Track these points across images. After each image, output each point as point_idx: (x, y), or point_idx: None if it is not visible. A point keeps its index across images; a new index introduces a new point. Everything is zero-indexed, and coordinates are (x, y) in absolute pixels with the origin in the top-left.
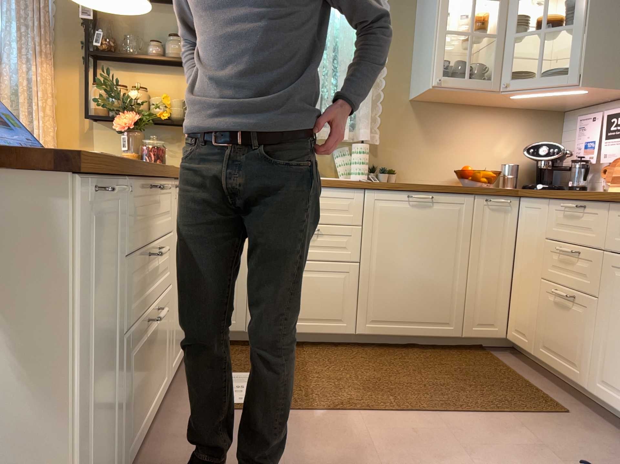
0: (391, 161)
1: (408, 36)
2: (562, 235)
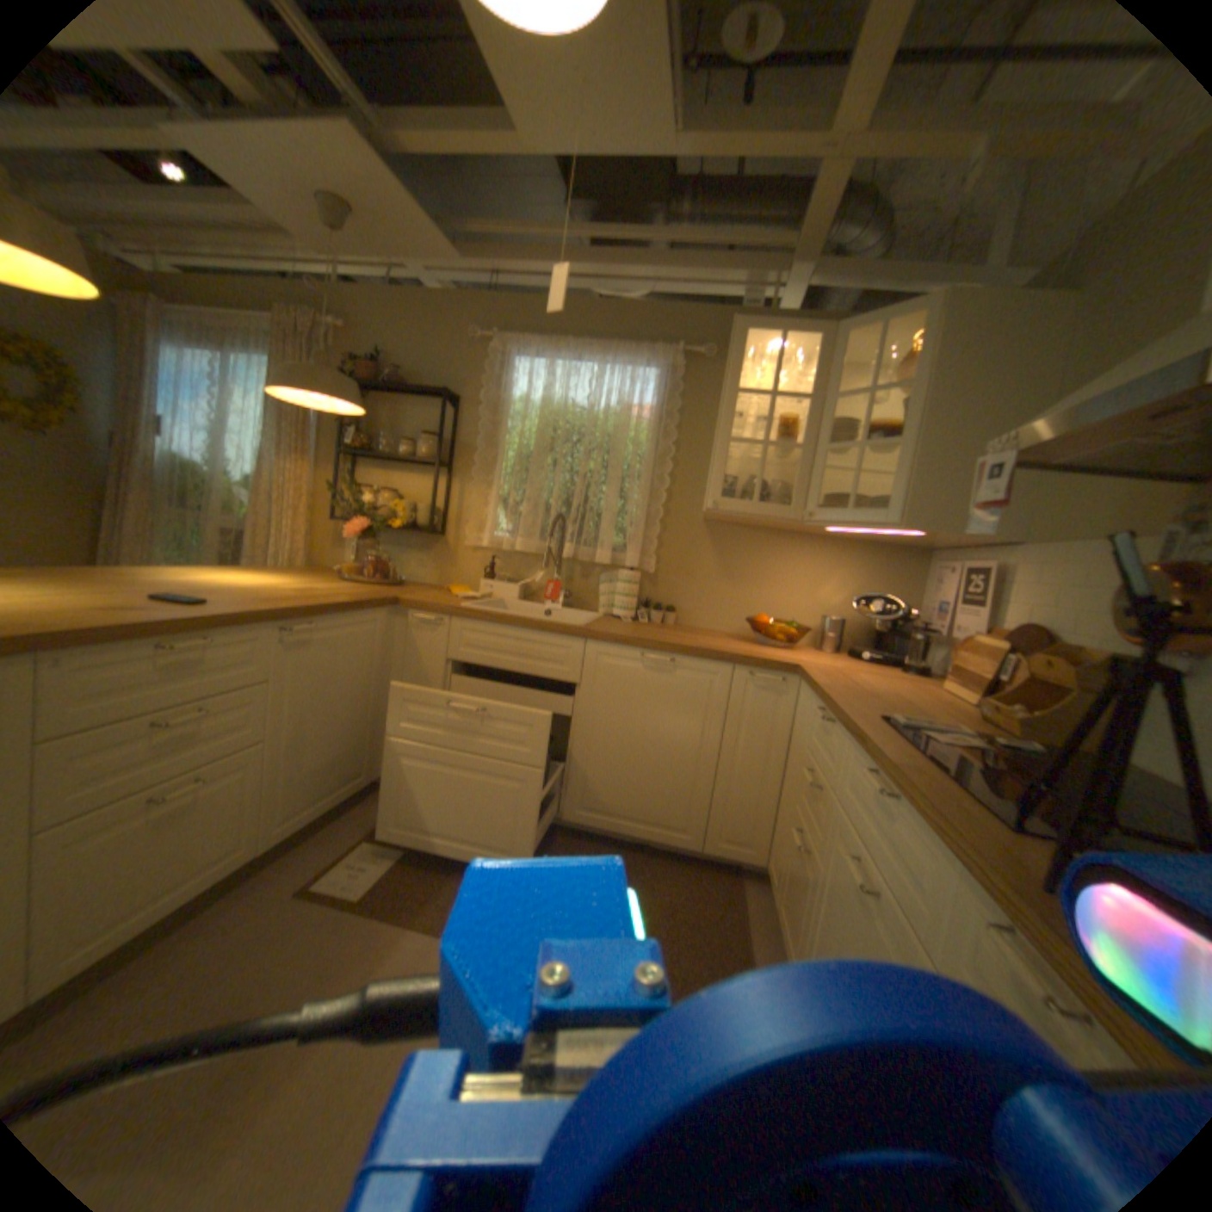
0: (672, 597)
1: (707, 440)
2: (816, 753)
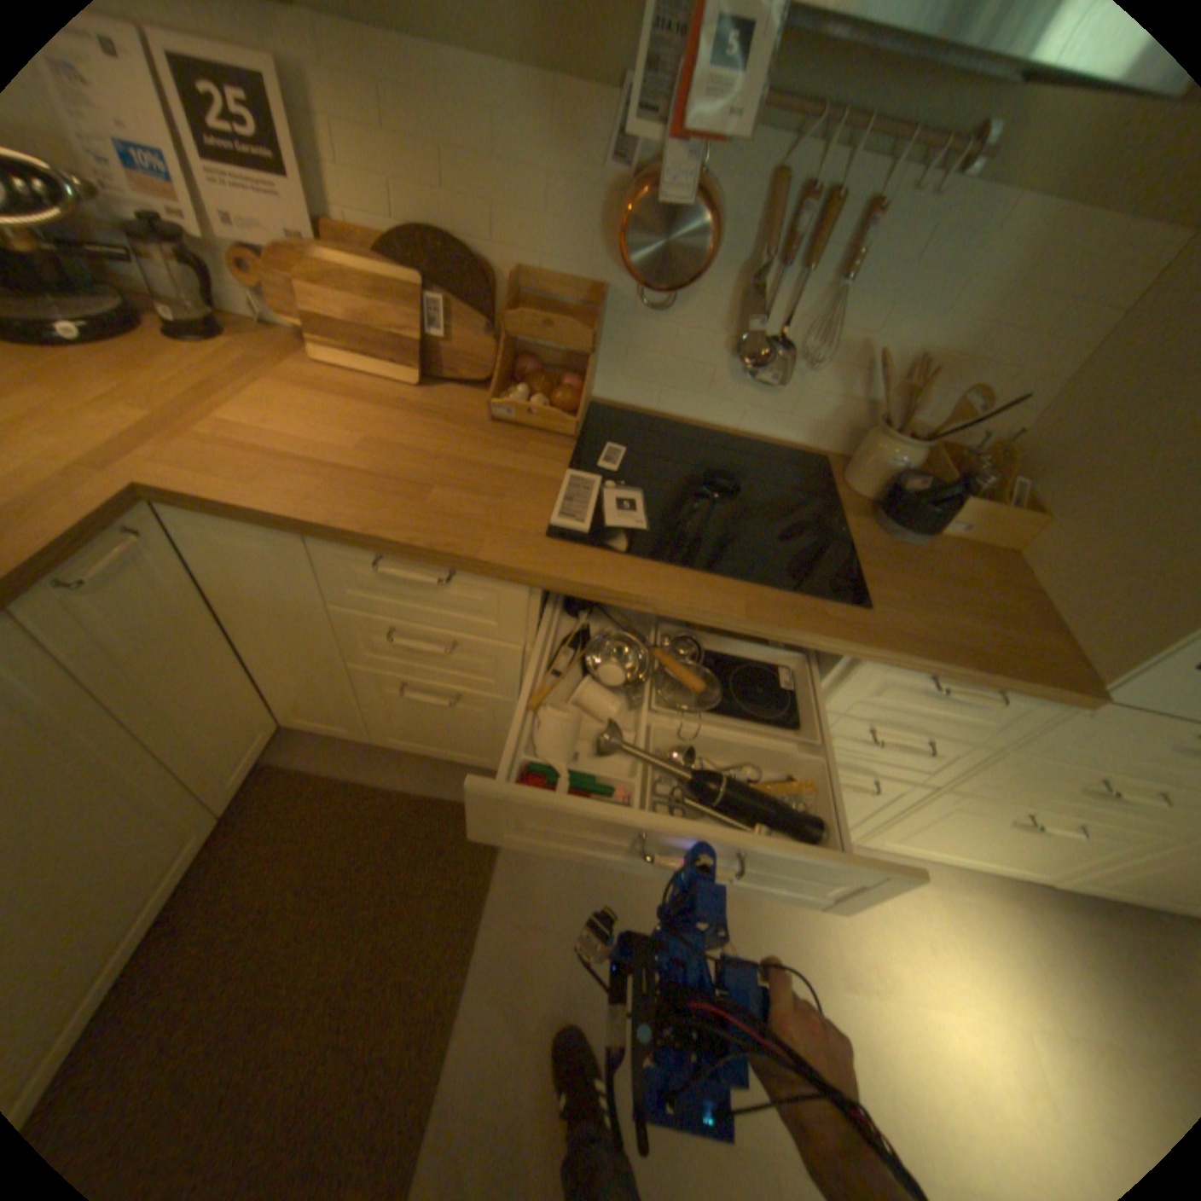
0: None
1: None
2: (386, 607)
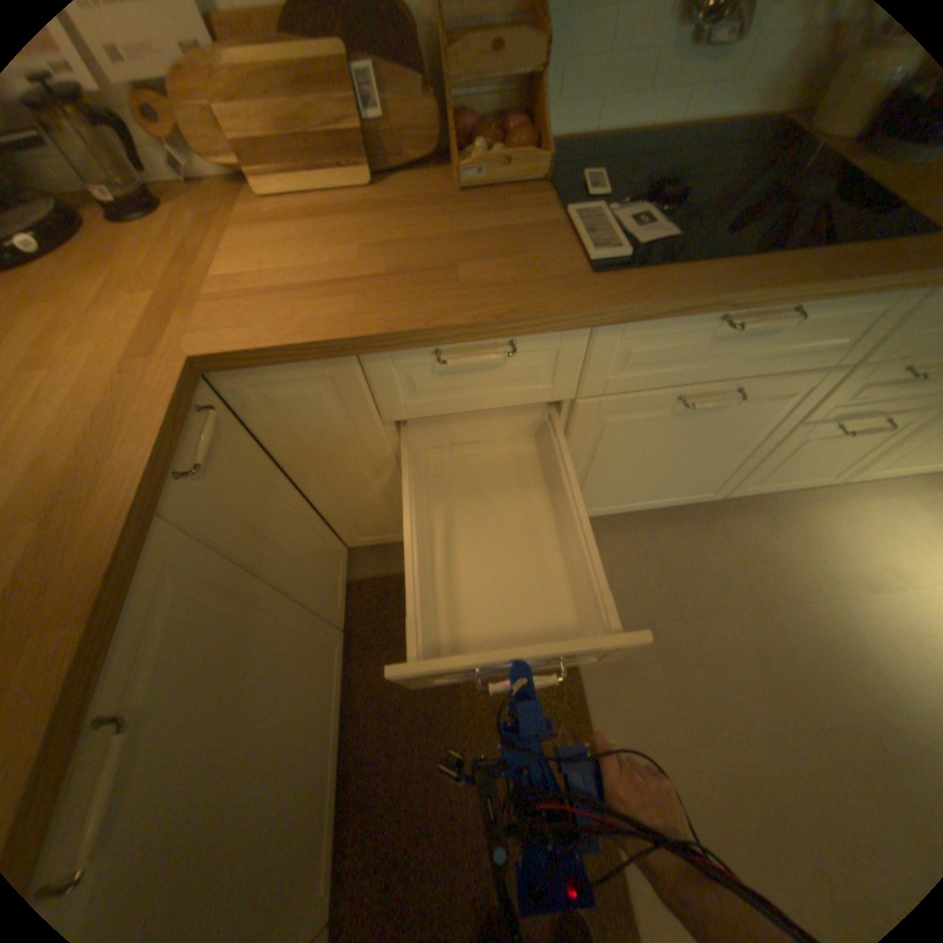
0: None
1: None
2: (441, 406)
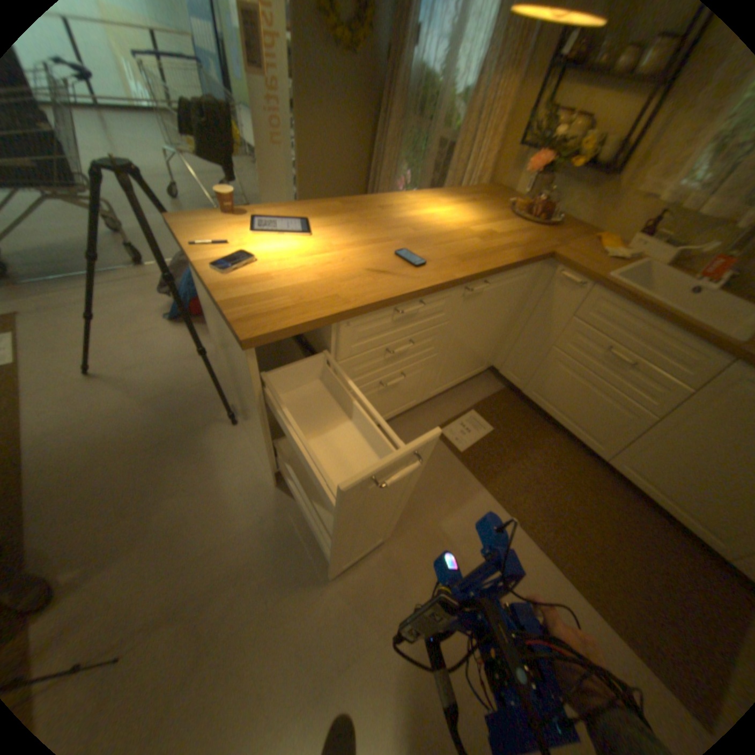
0: None
1: None
2: None
